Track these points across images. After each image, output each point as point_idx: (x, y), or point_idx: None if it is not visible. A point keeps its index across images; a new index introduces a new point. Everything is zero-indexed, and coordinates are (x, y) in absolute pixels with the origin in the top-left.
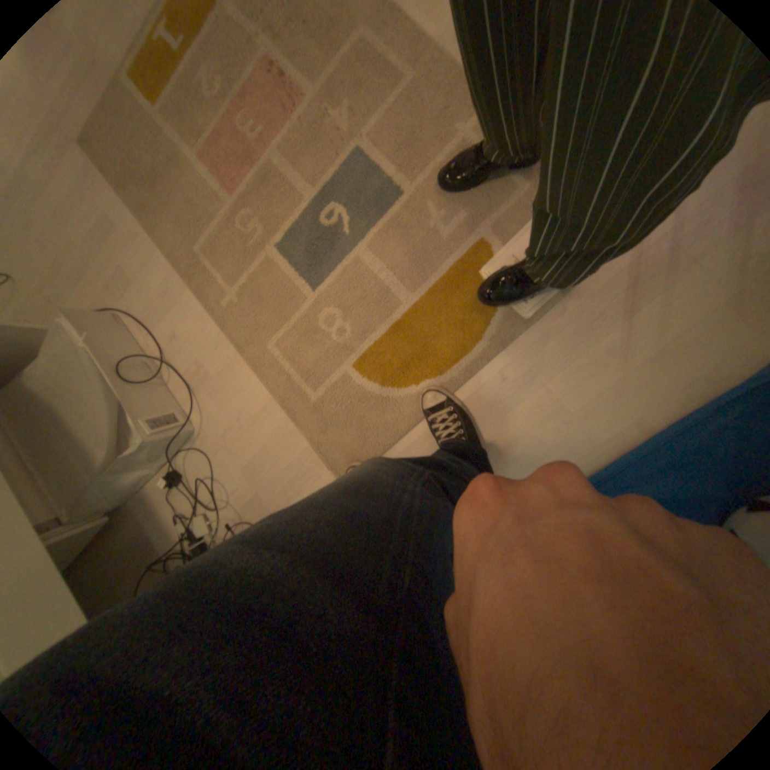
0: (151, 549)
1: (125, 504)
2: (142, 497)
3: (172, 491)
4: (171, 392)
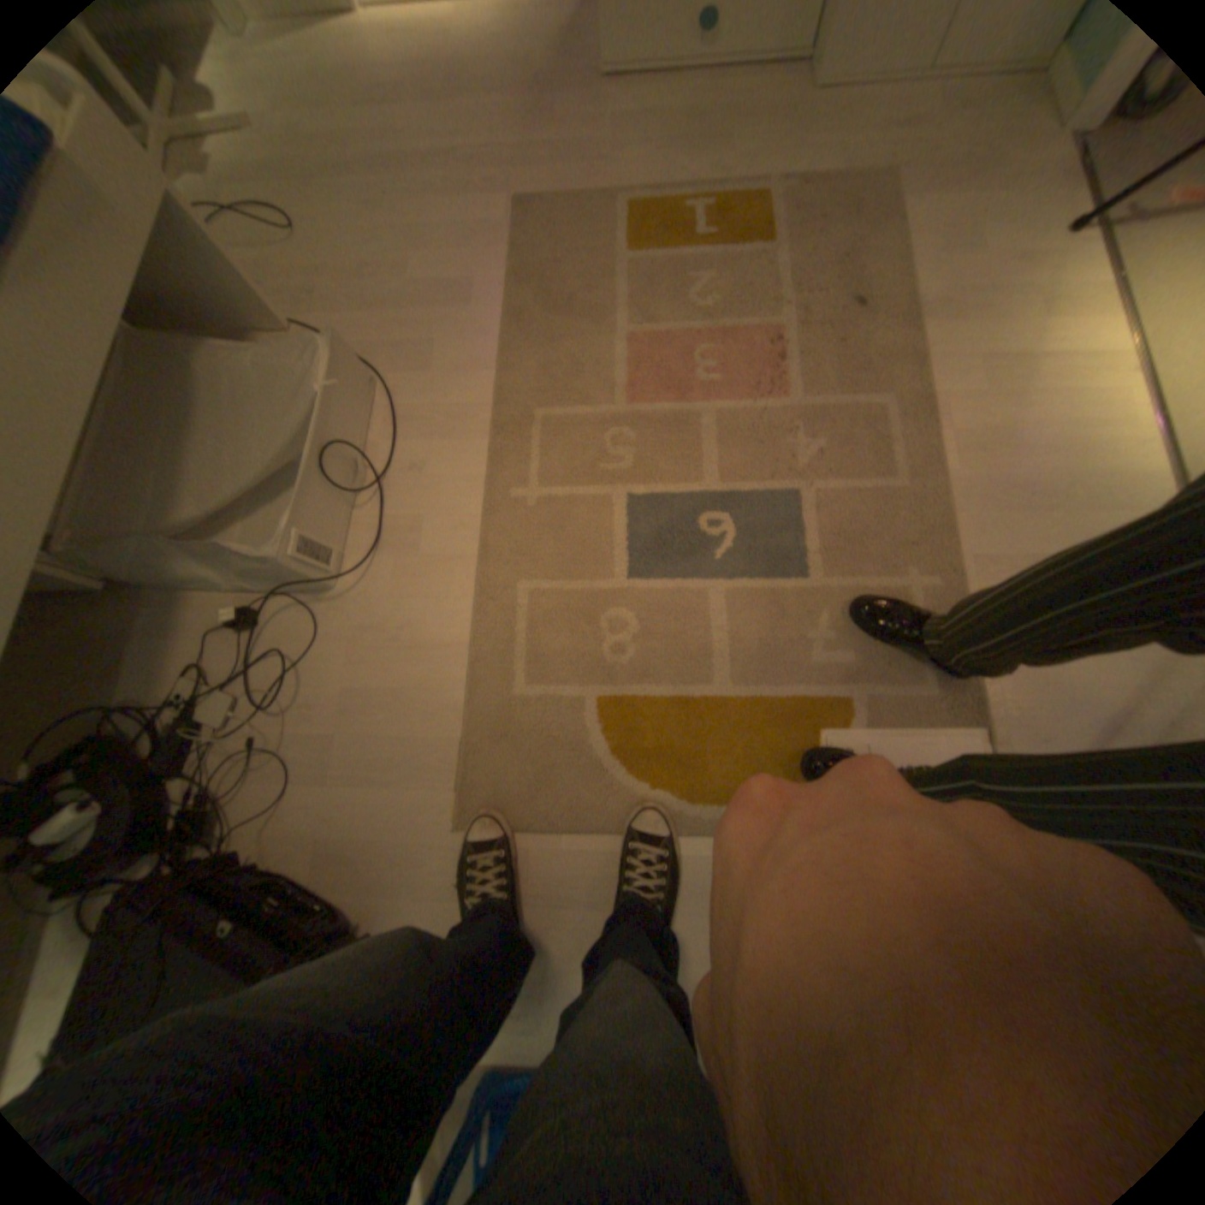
0: (109, 676)
1: (140, 590)
2: (180, 607)
3: (223, 633)
4: (350, 523)
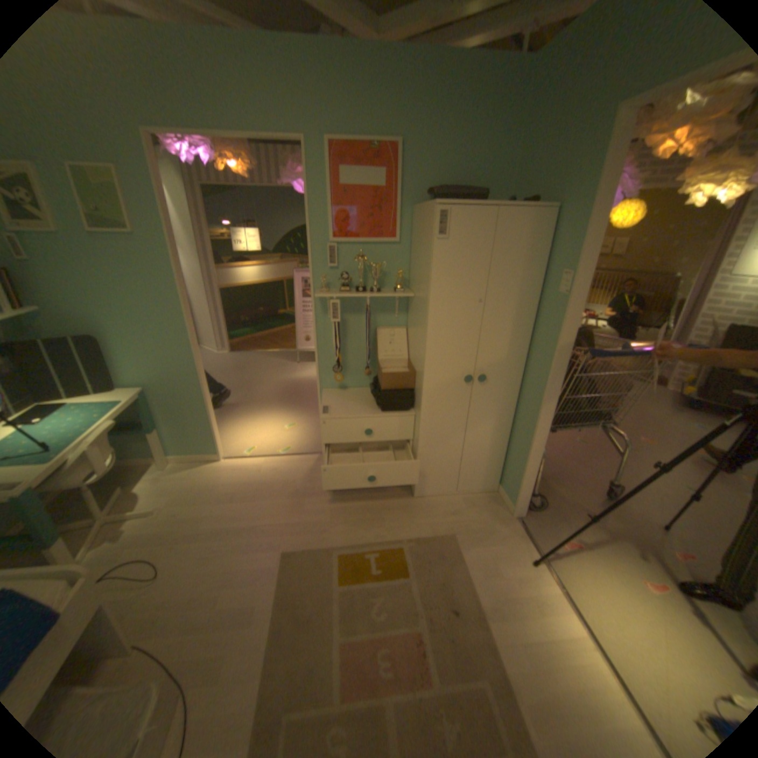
0: None
1: None
2: None
3: None
4: None
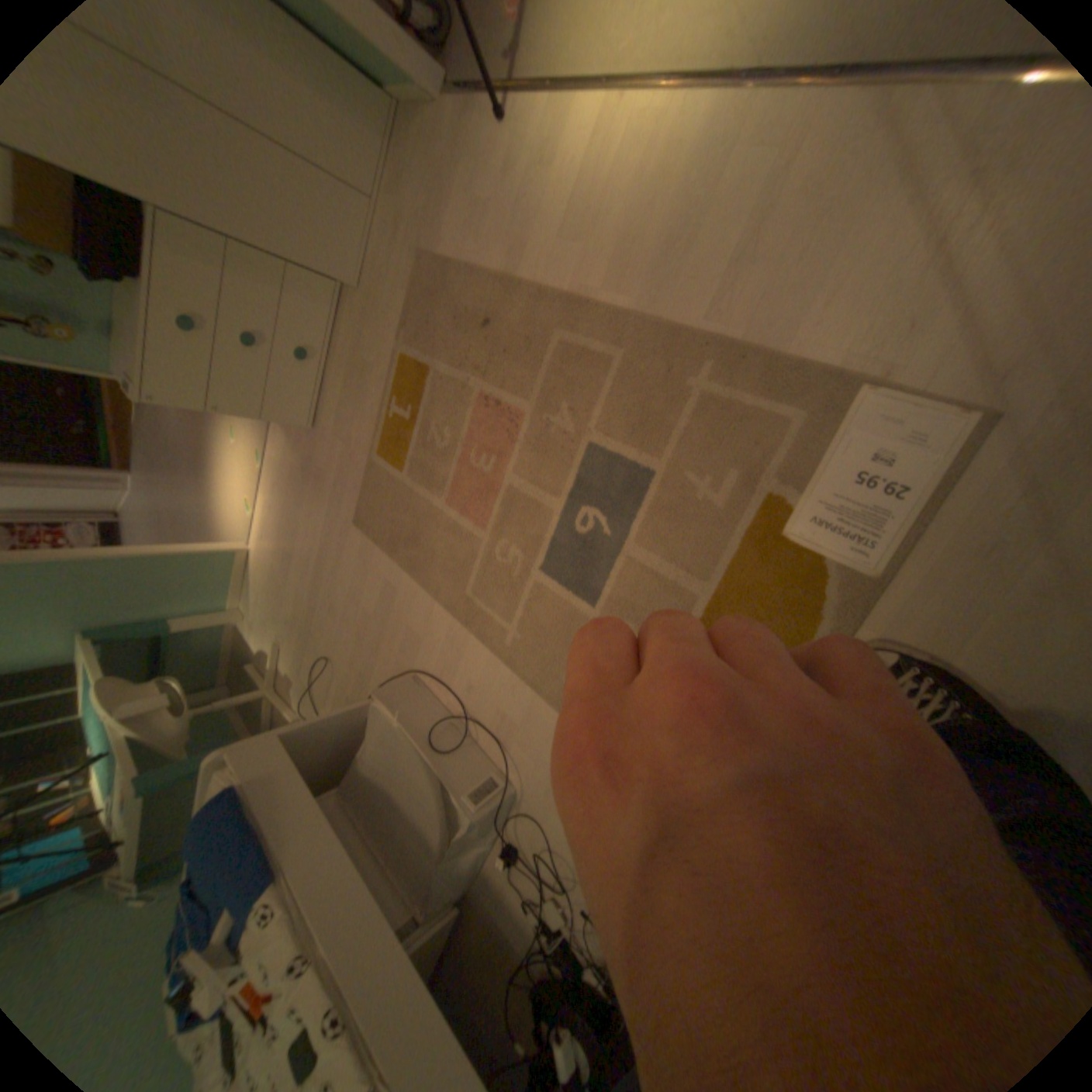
0: (507, 946)
1: (469, 888)
2: (483, 881)
3: (512, 869)
4: (482, 749)
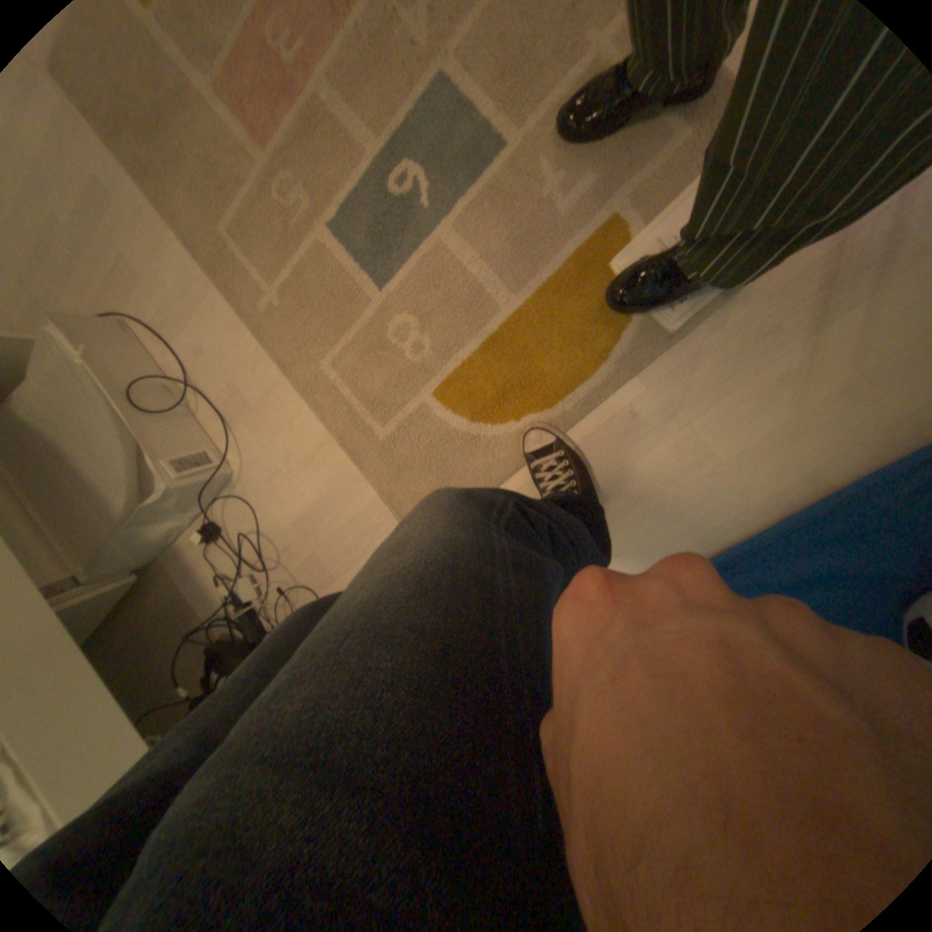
0: (189, 612)
1: (155, 559)
2: (173, 552)
3: (210, 546)
4: (200, 423)
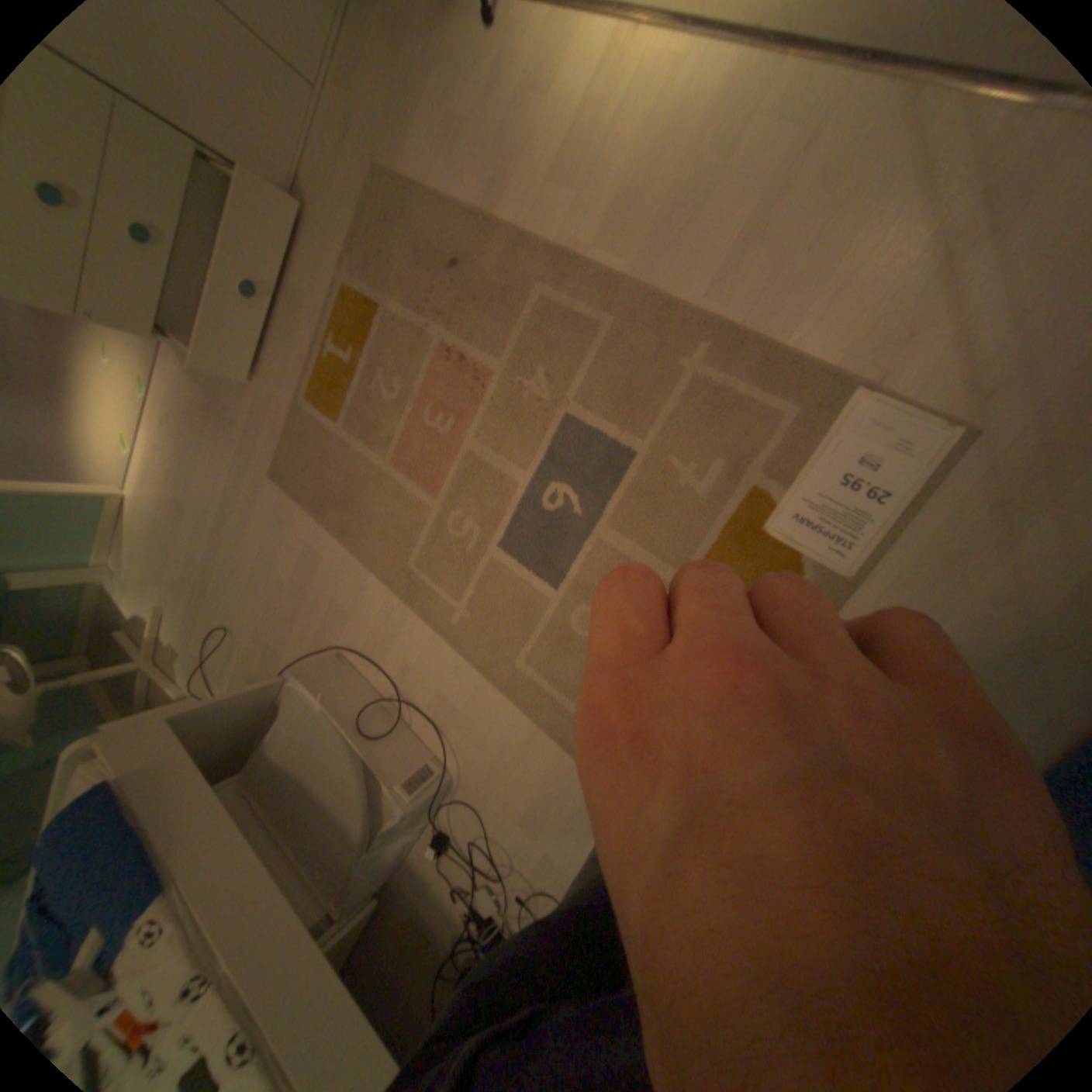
0: (431, 935)
1: (391, 878)
2: (410, 871)
3: (442, 857)
4: (416, 734)
